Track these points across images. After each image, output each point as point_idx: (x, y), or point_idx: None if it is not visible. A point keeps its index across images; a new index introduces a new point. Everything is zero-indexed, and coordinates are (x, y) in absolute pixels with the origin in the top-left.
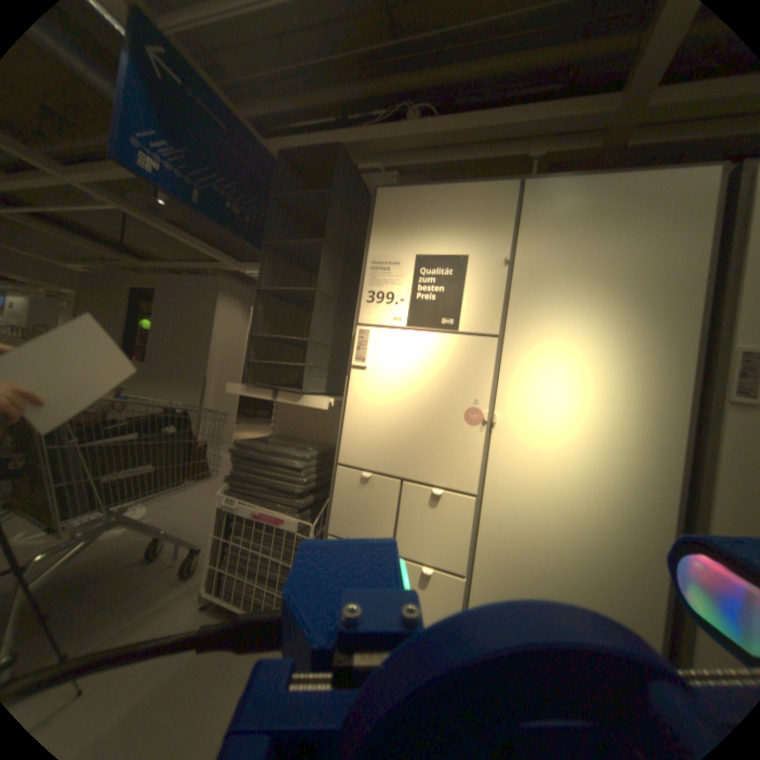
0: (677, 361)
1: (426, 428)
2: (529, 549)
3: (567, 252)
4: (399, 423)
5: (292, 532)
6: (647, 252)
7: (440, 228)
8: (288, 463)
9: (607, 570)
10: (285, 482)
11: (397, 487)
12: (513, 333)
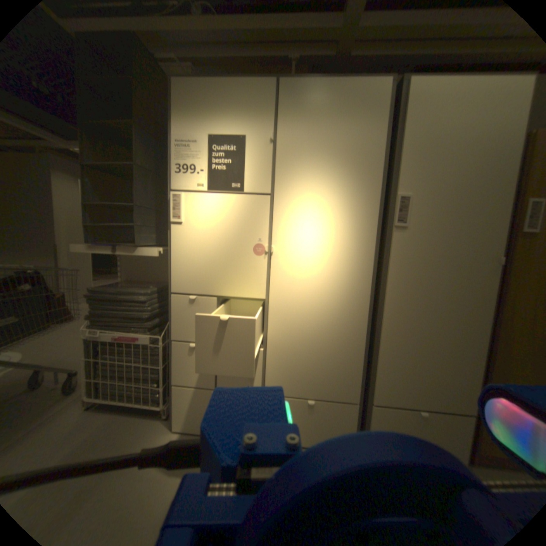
0: (370, 204)
1: (229, 261)
2: (297, 324)
3: (309, 134)
4: (211, 260)
5: (146, 344)
6: (354, 134)
7: (224, 113)
8: (135, 298)
9: (337, 328)
10: (134, 312)
11: (215, 302)
12: (279, 191)
